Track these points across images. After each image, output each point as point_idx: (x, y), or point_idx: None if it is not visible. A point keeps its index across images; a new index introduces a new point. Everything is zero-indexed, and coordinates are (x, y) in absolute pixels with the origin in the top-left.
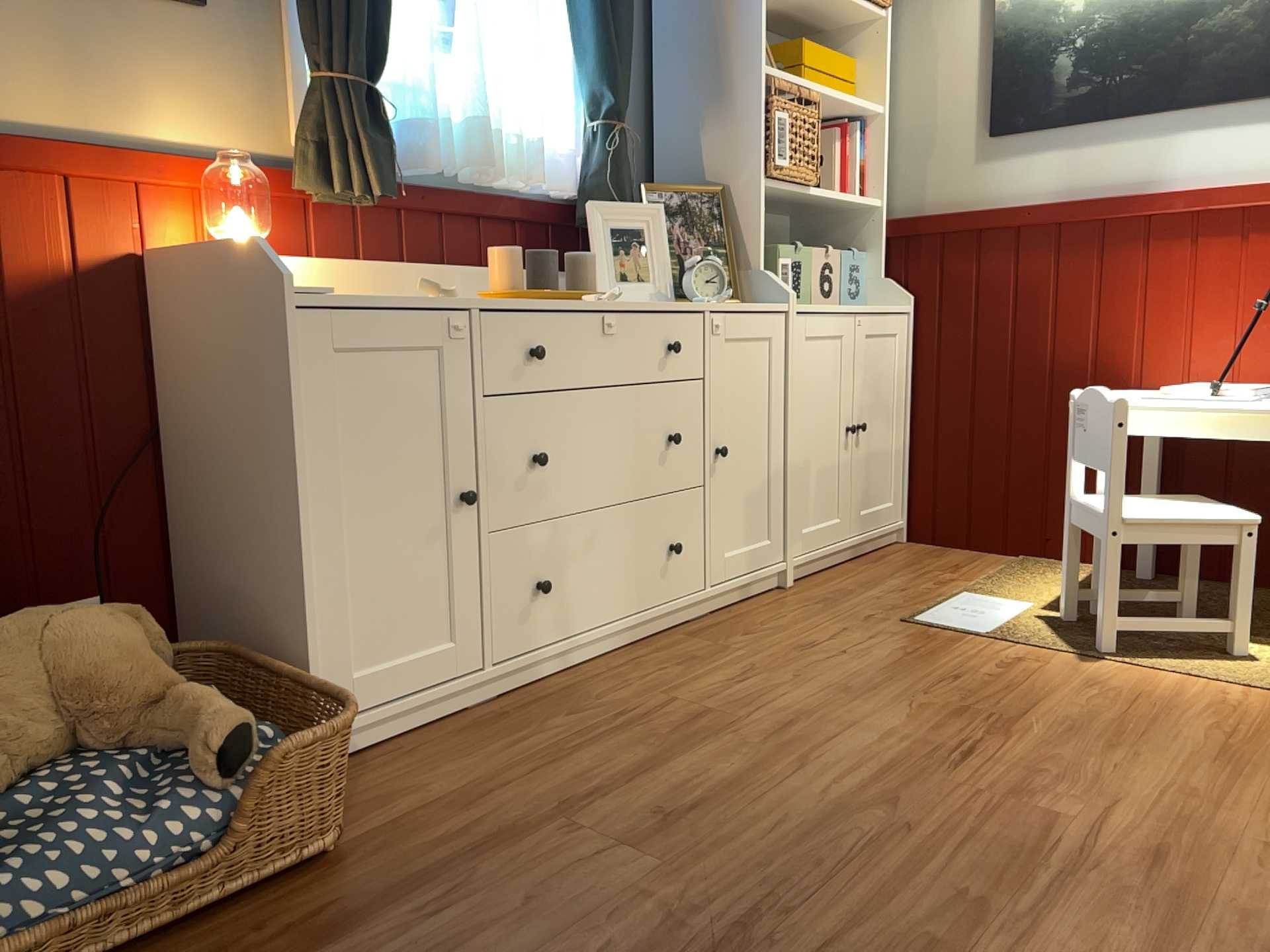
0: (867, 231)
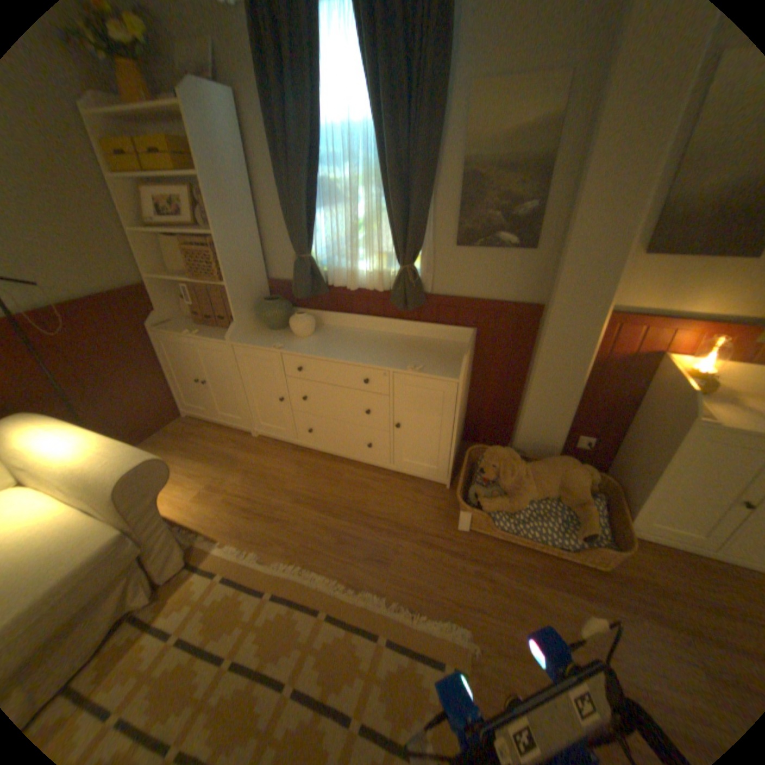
0: None
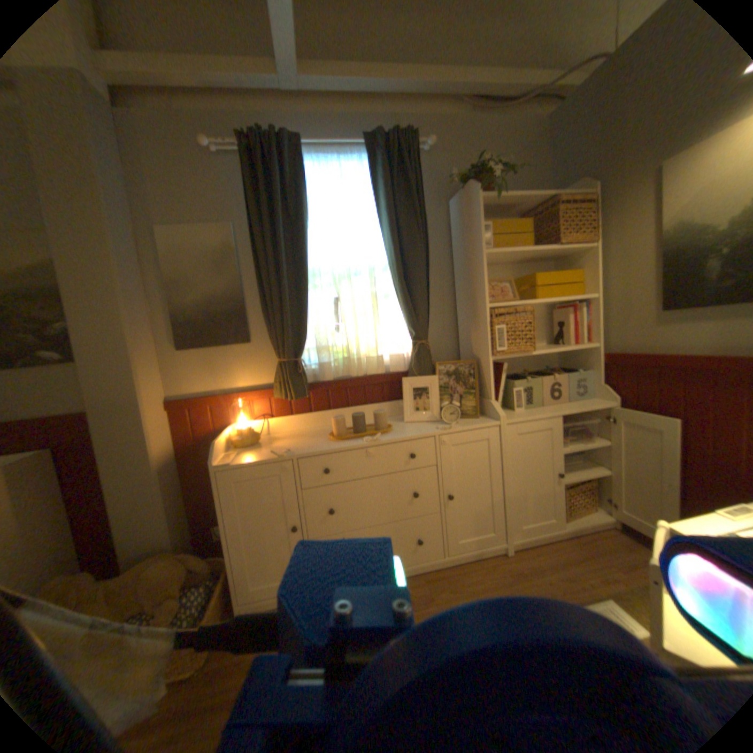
0: (593, 358)
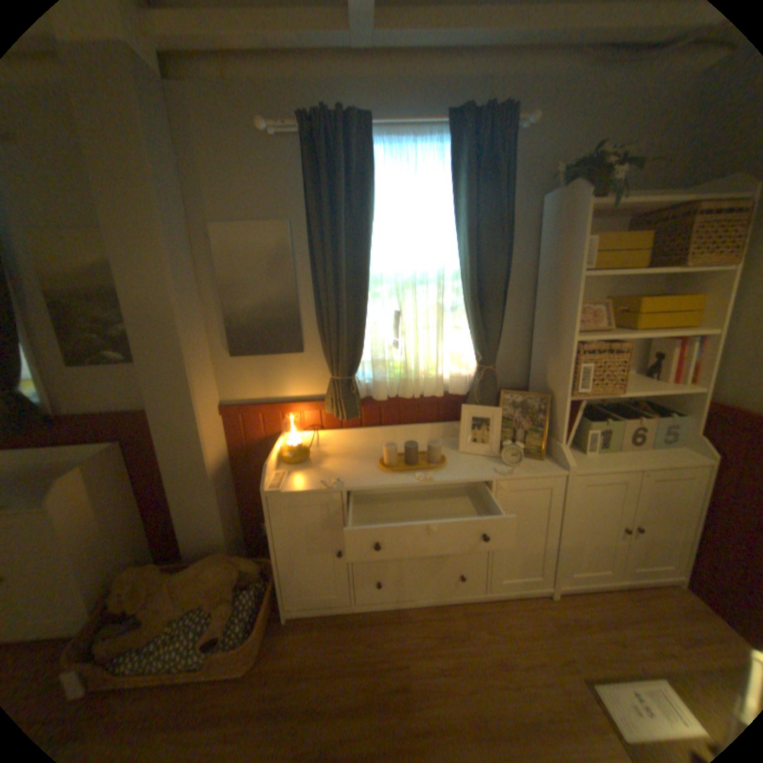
0: (695, 403)
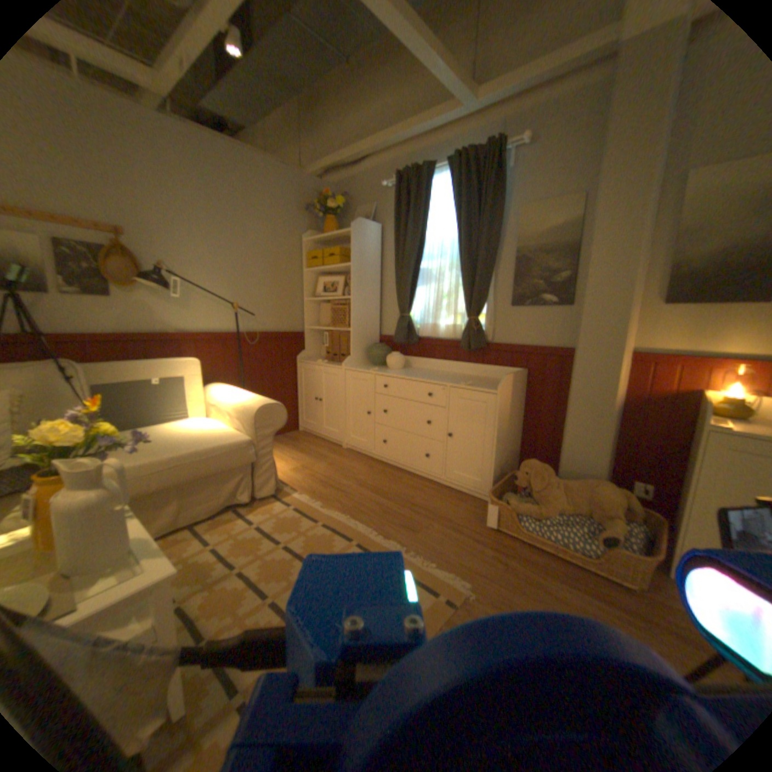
0: None
